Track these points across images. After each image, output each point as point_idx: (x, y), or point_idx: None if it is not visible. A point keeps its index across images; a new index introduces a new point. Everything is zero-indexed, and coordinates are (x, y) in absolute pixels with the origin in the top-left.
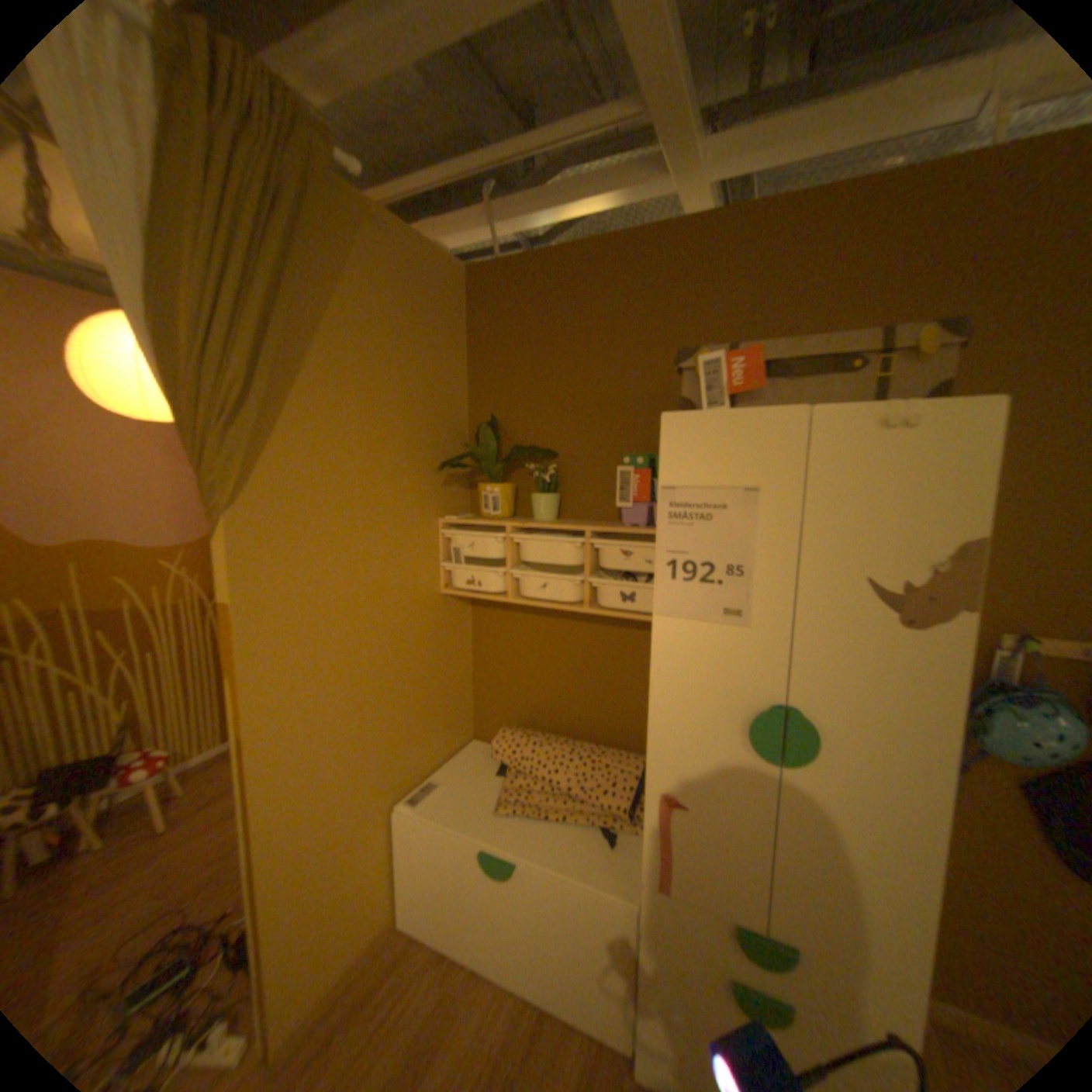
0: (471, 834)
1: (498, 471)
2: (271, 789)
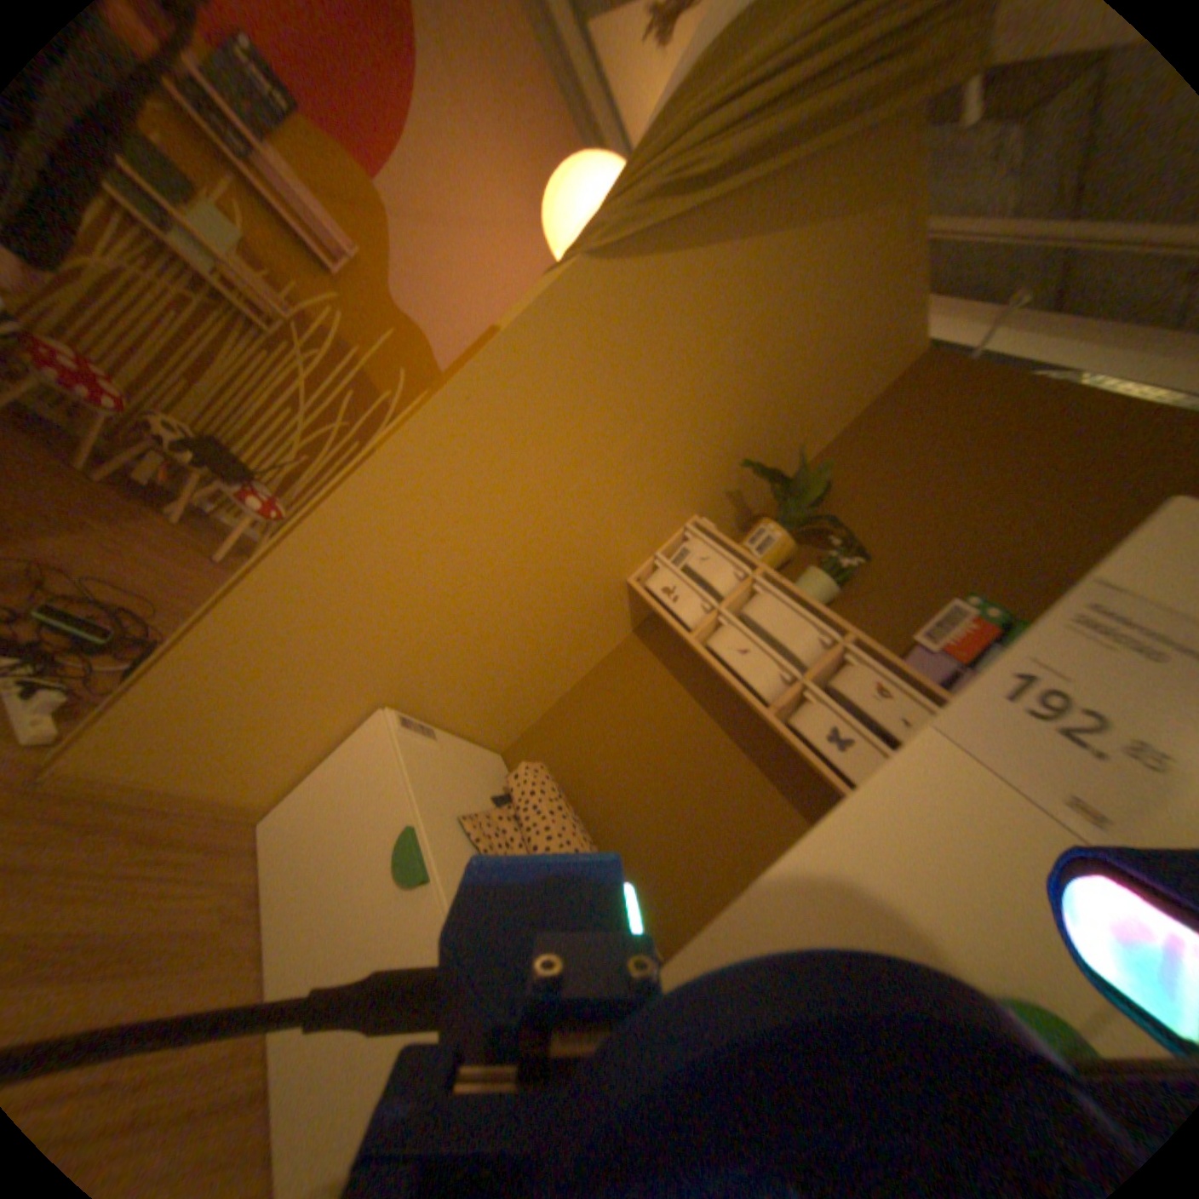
0: (420, 806)
1: (796, 519)
2: (340, 528)
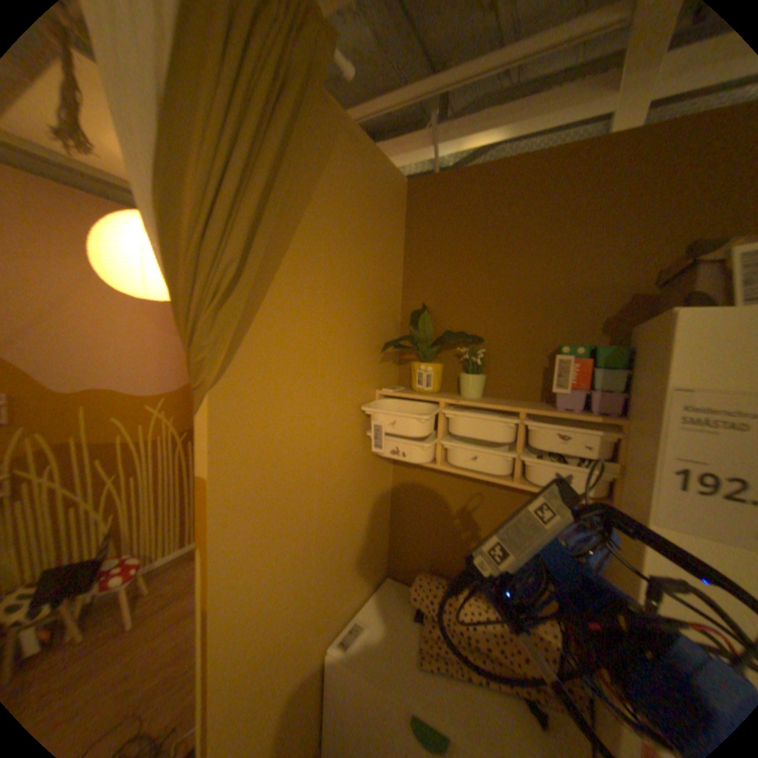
0: (402, 692)
1: (432, 351)
2: (229, 655)
